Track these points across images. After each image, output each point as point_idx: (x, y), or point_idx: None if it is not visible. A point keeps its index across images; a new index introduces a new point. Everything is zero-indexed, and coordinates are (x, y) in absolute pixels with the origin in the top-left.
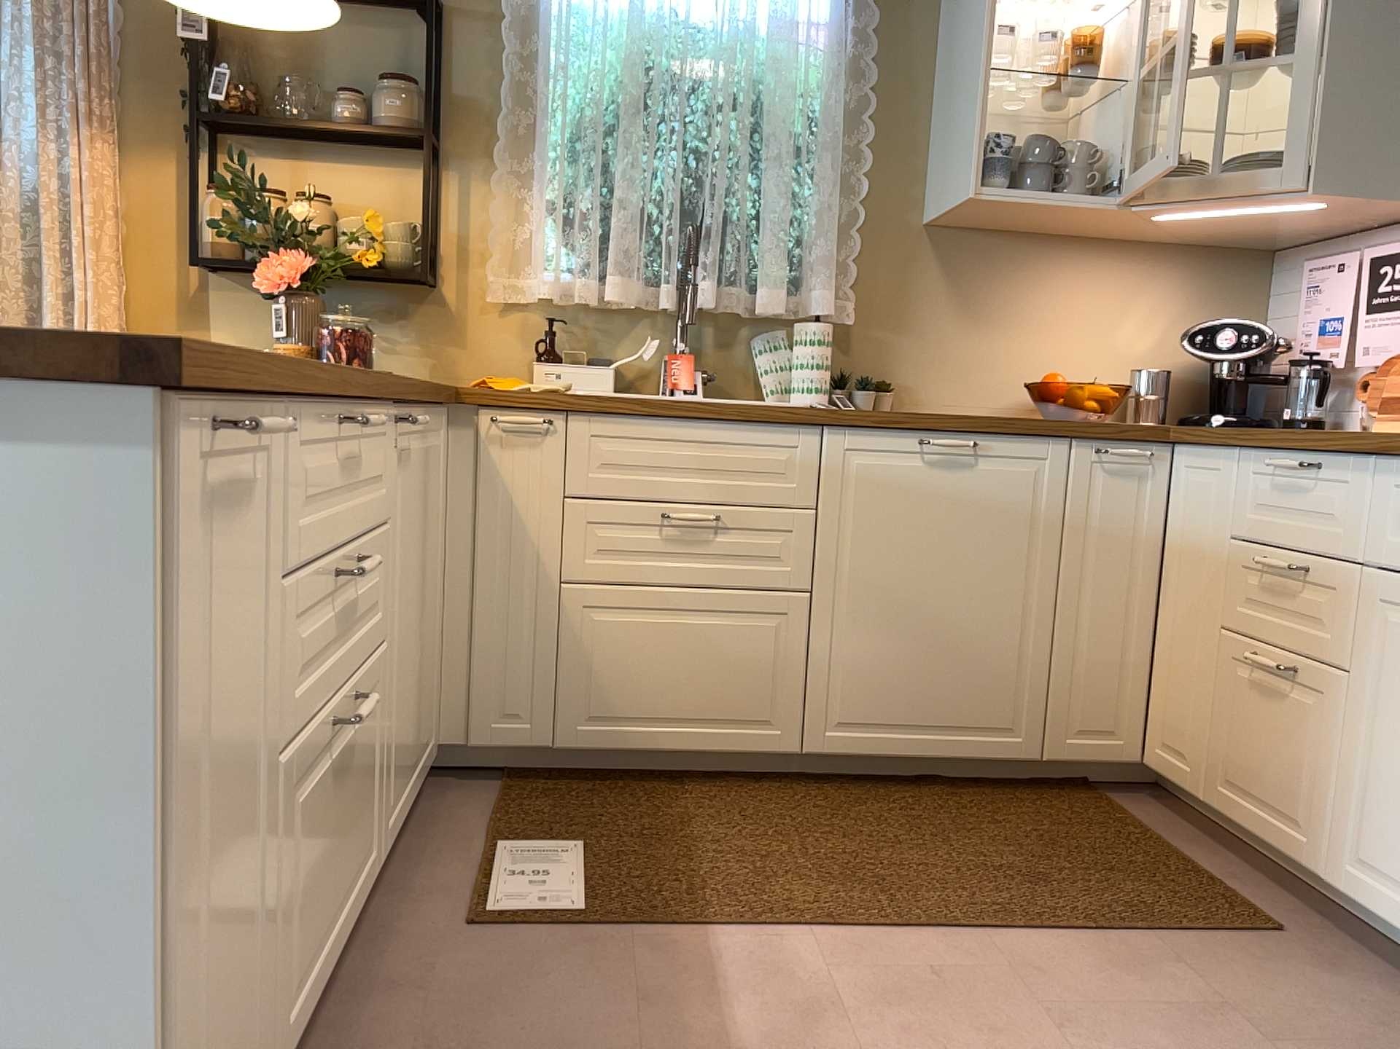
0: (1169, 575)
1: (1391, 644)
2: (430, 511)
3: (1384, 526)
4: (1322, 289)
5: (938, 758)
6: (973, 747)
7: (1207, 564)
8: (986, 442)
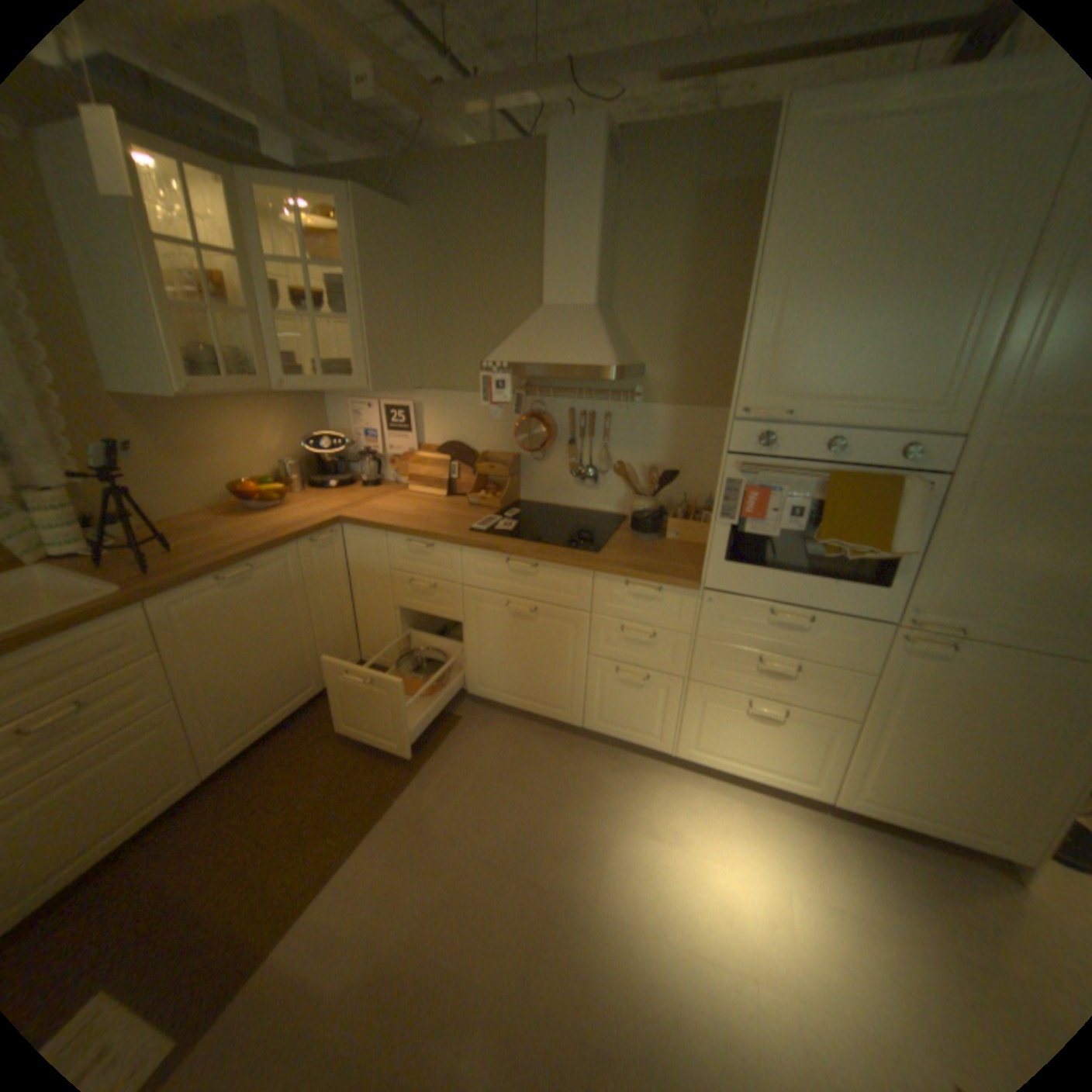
0: (355, 583)
1: (480, 613)
2: None
3: (469, 571)
4: (360, 414)
5: (278, 725)
6: (293, 707)
7: (378, 580)
8: (254, 563)
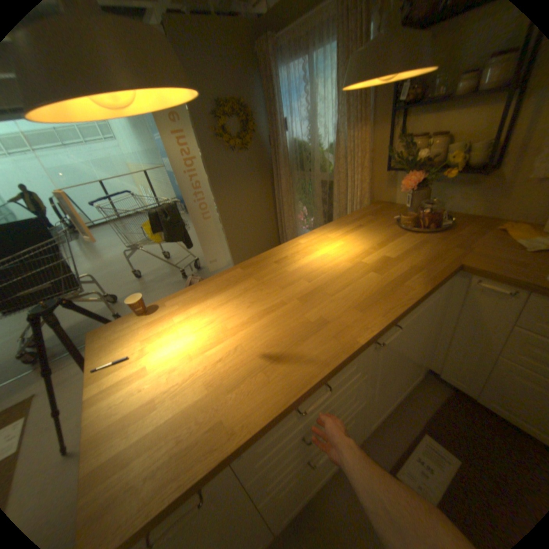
0: None
1: None
2: (425, 325)
3: None
4: None
5: None
6: None
7: None
8: None
